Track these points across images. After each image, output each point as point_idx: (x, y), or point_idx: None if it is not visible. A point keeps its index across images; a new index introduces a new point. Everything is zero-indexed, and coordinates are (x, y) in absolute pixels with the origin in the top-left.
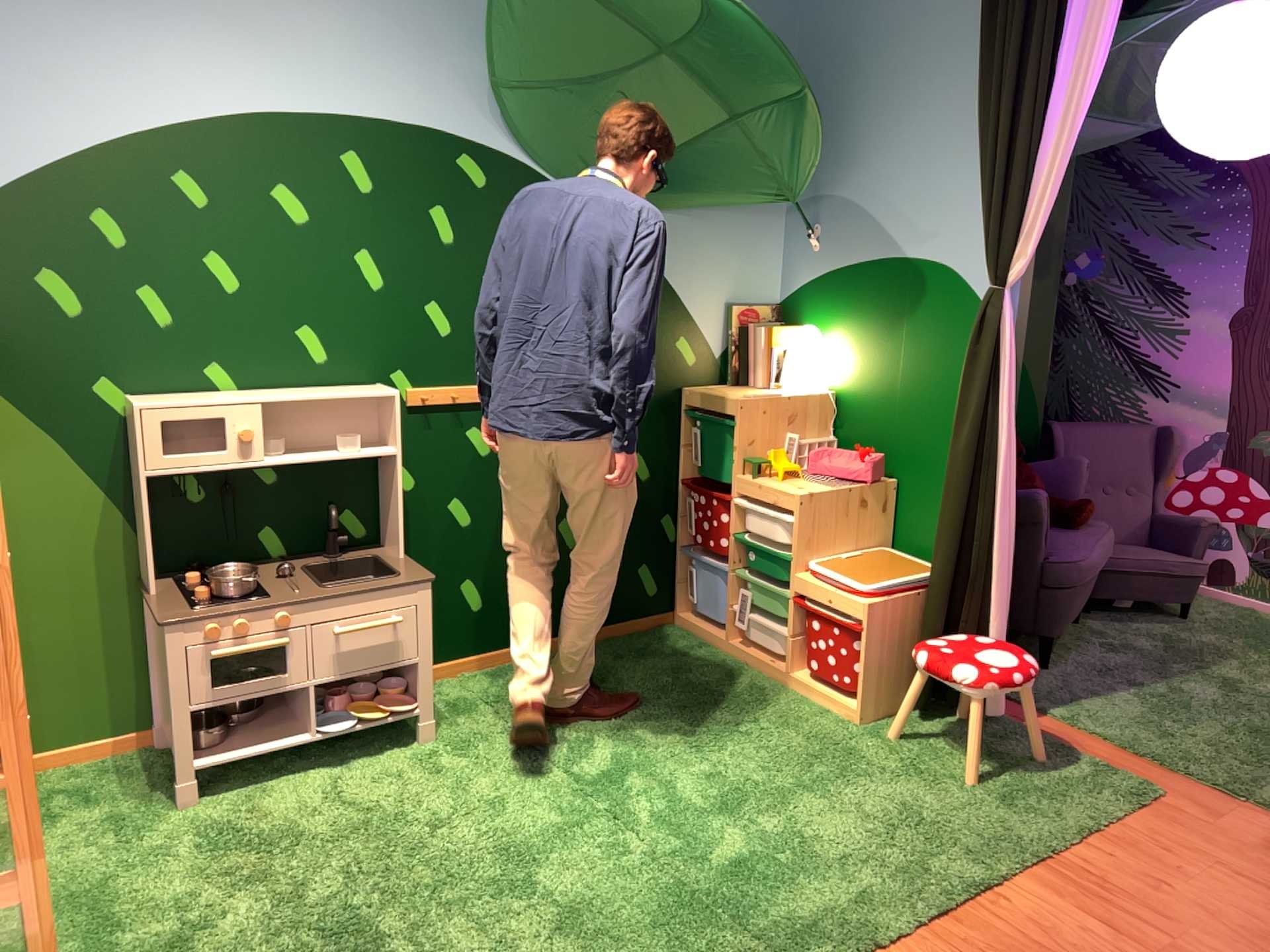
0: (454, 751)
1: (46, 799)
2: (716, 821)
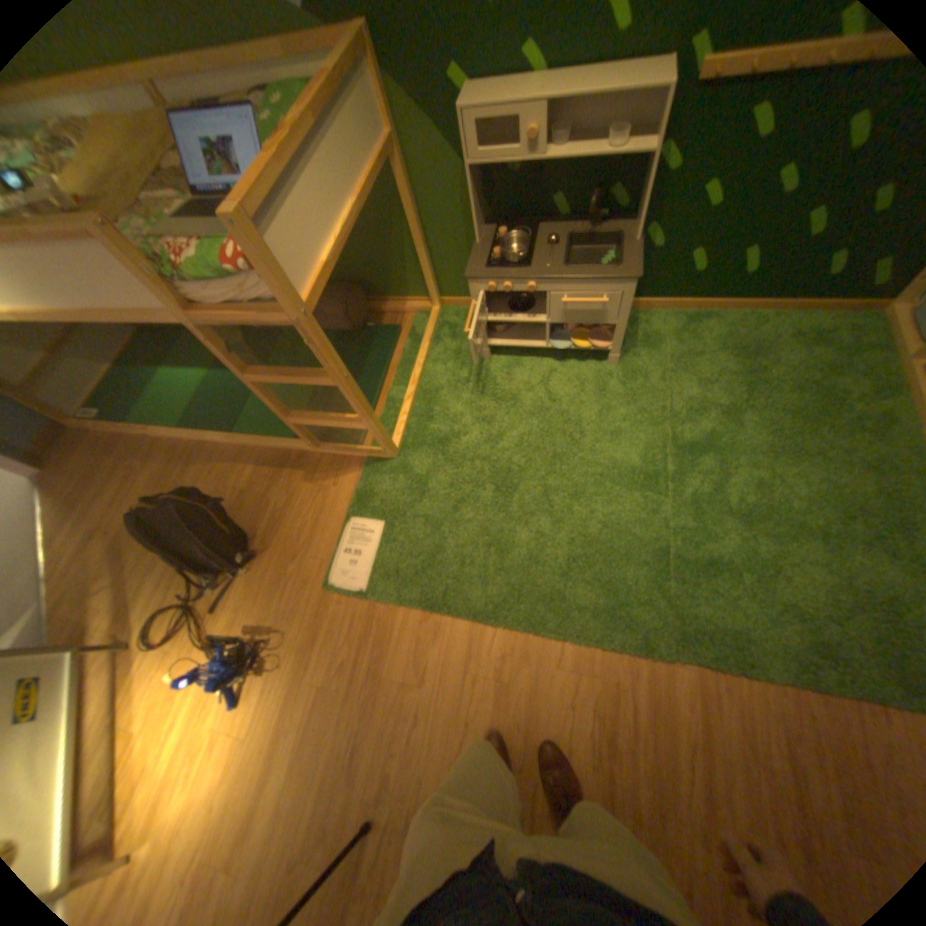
0: (622, 378)
1: (441, 327)
2: (731, 523)
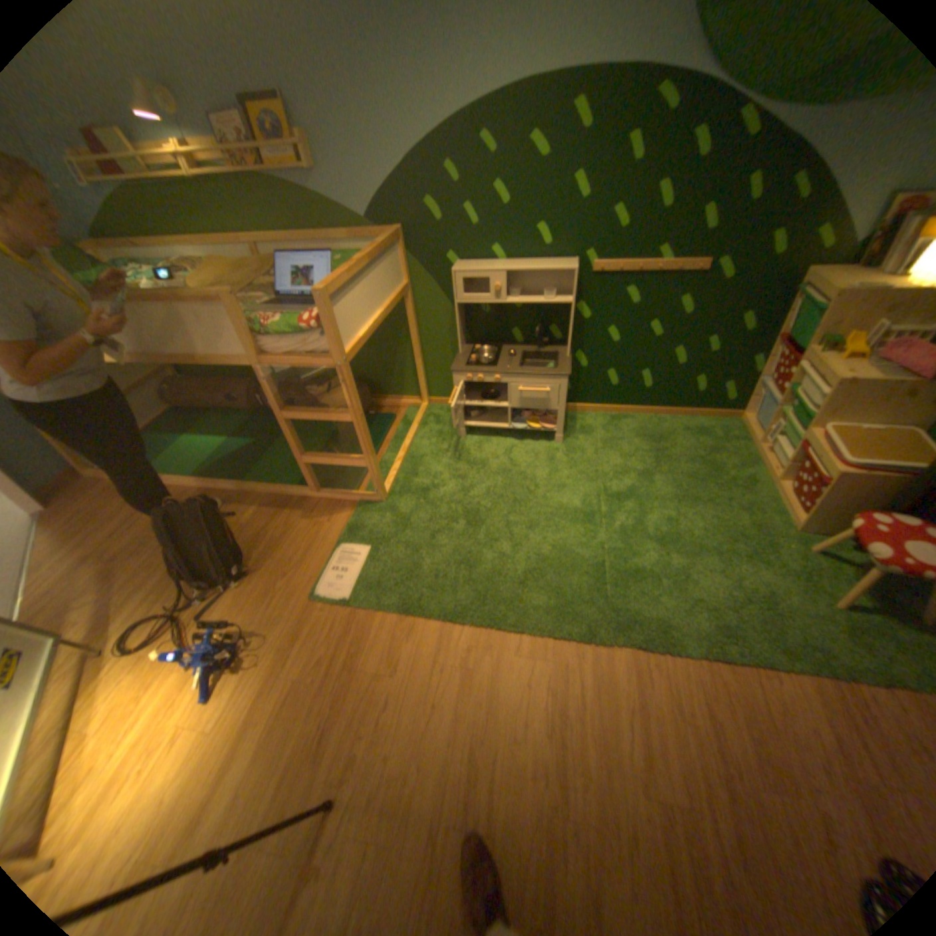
0: (565, 452)
1: (428, 417)
2: (649, 545)
